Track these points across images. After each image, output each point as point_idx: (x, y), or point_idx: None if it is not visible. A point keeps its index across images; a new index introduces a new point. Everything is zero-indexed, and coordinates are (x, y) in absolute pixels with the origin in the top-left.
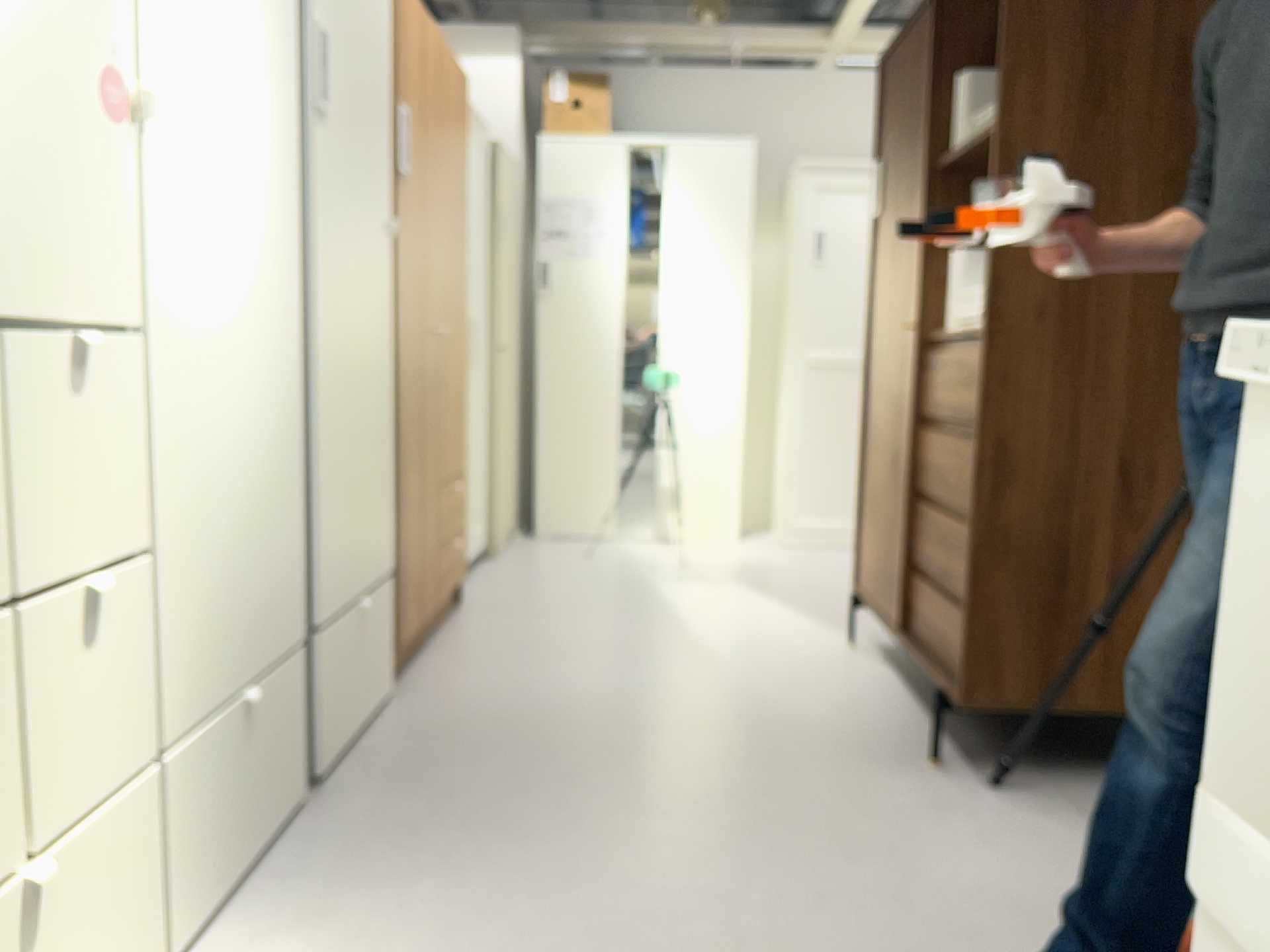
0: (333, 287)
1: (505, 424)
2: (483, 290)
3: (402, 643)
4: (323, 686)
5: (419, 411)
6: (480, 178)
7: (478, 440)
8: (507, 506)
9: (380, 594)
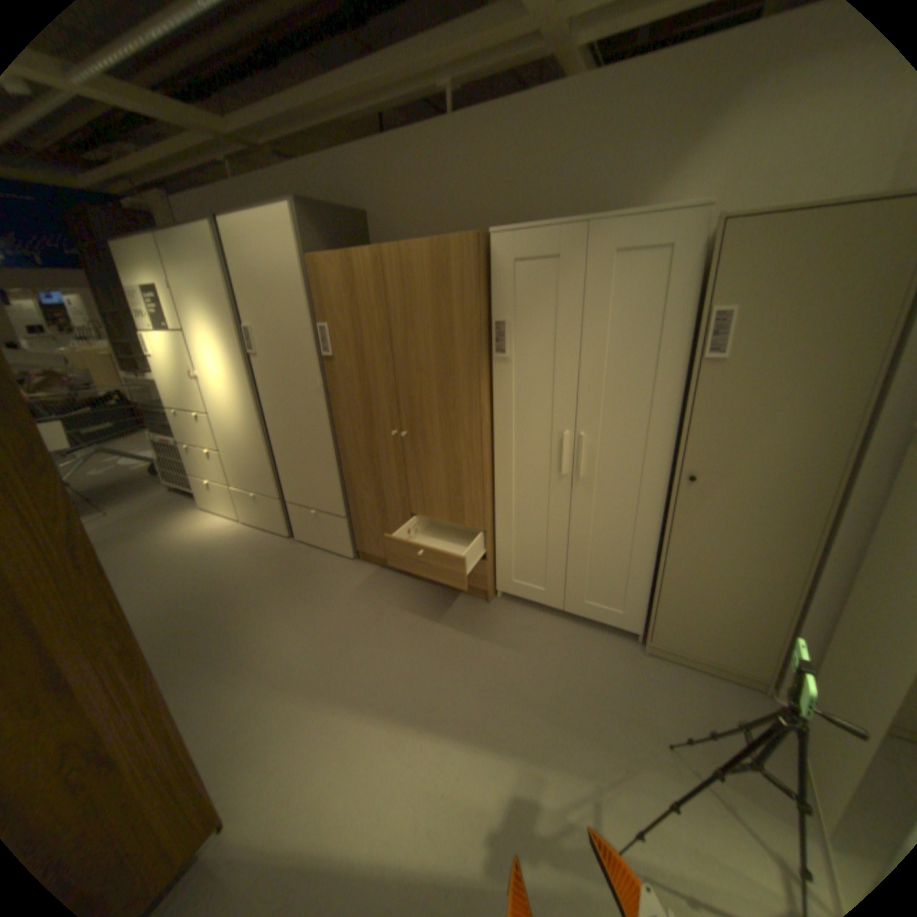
0: (276, 408)
1: (714, 561)
2: (652, 408)
3: (364, 550)
4: (294, 518)
5: (374, 467)
6: (641, 286)
7: (621, 543)
8: (722, 643)
9: (335, 519)
